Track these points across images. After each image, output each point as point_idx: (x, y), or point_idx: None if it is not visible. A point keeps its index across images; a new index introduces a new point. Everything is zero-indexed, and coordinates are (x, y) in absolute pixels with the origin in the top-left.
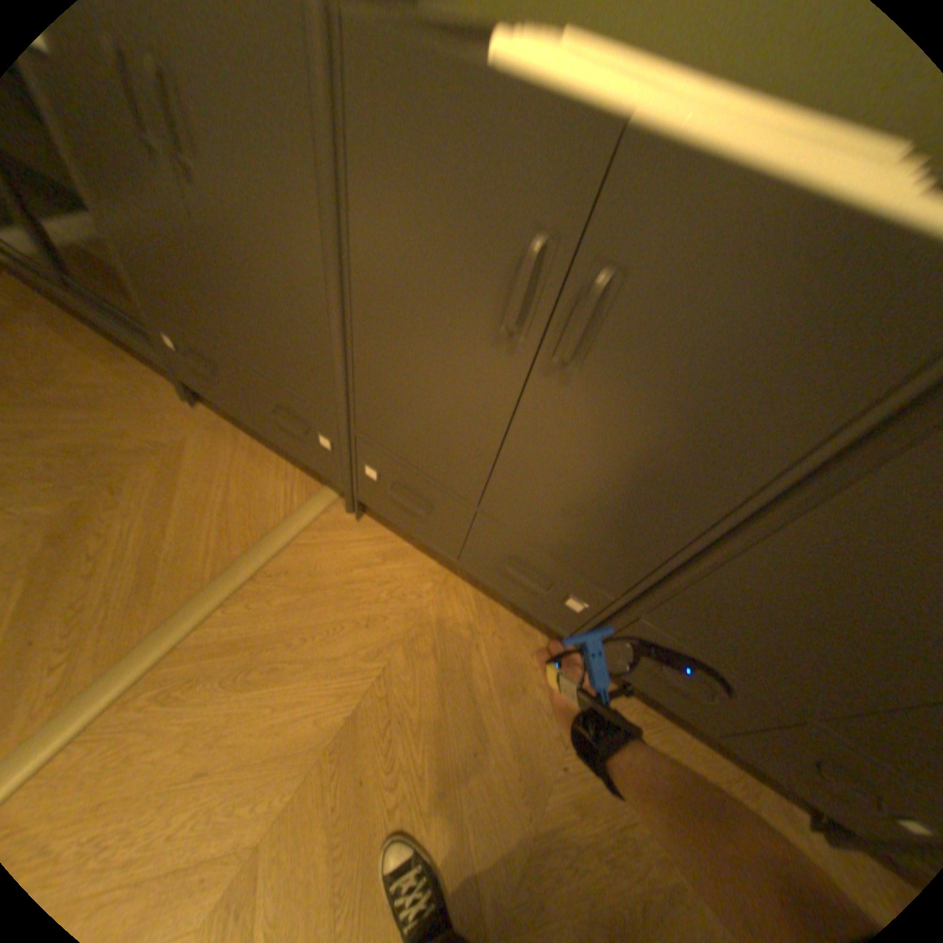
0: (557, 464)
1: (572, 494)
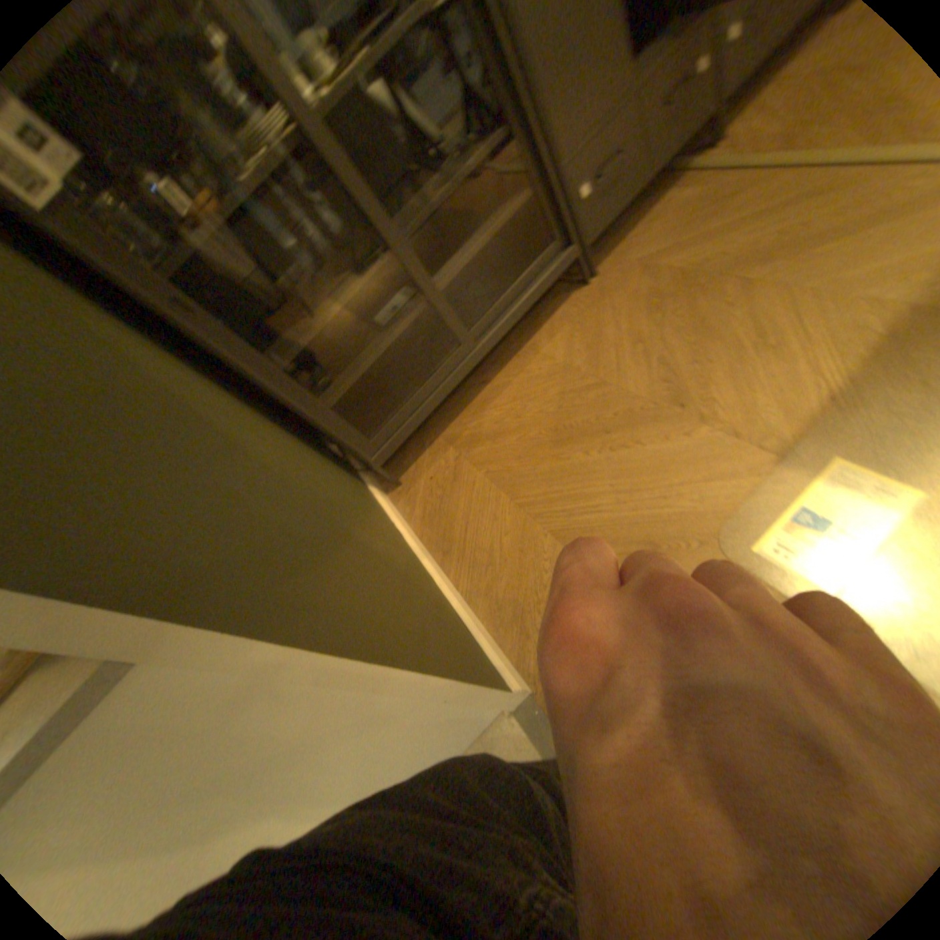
0: None
1: None
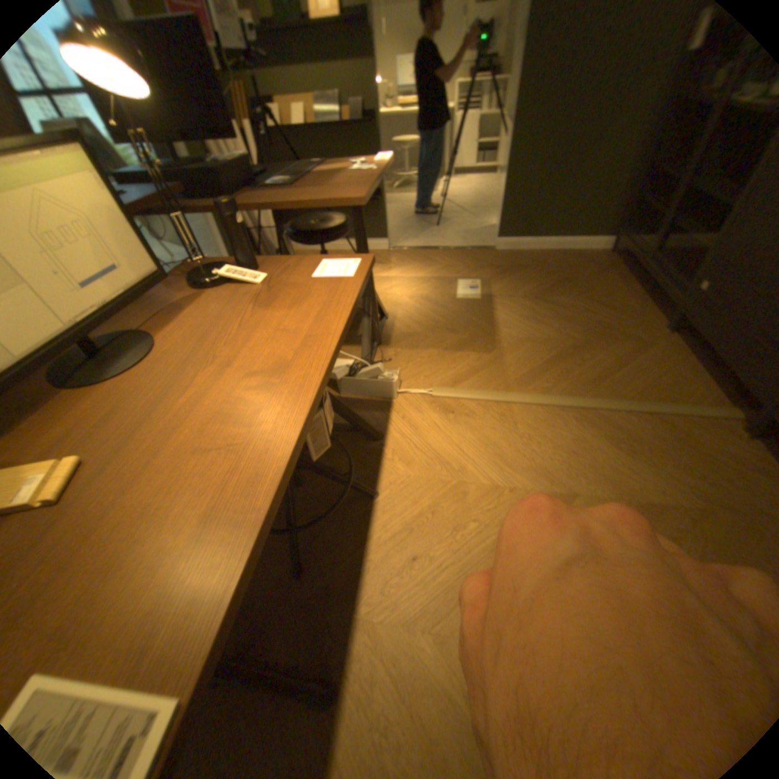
0: None
1: None
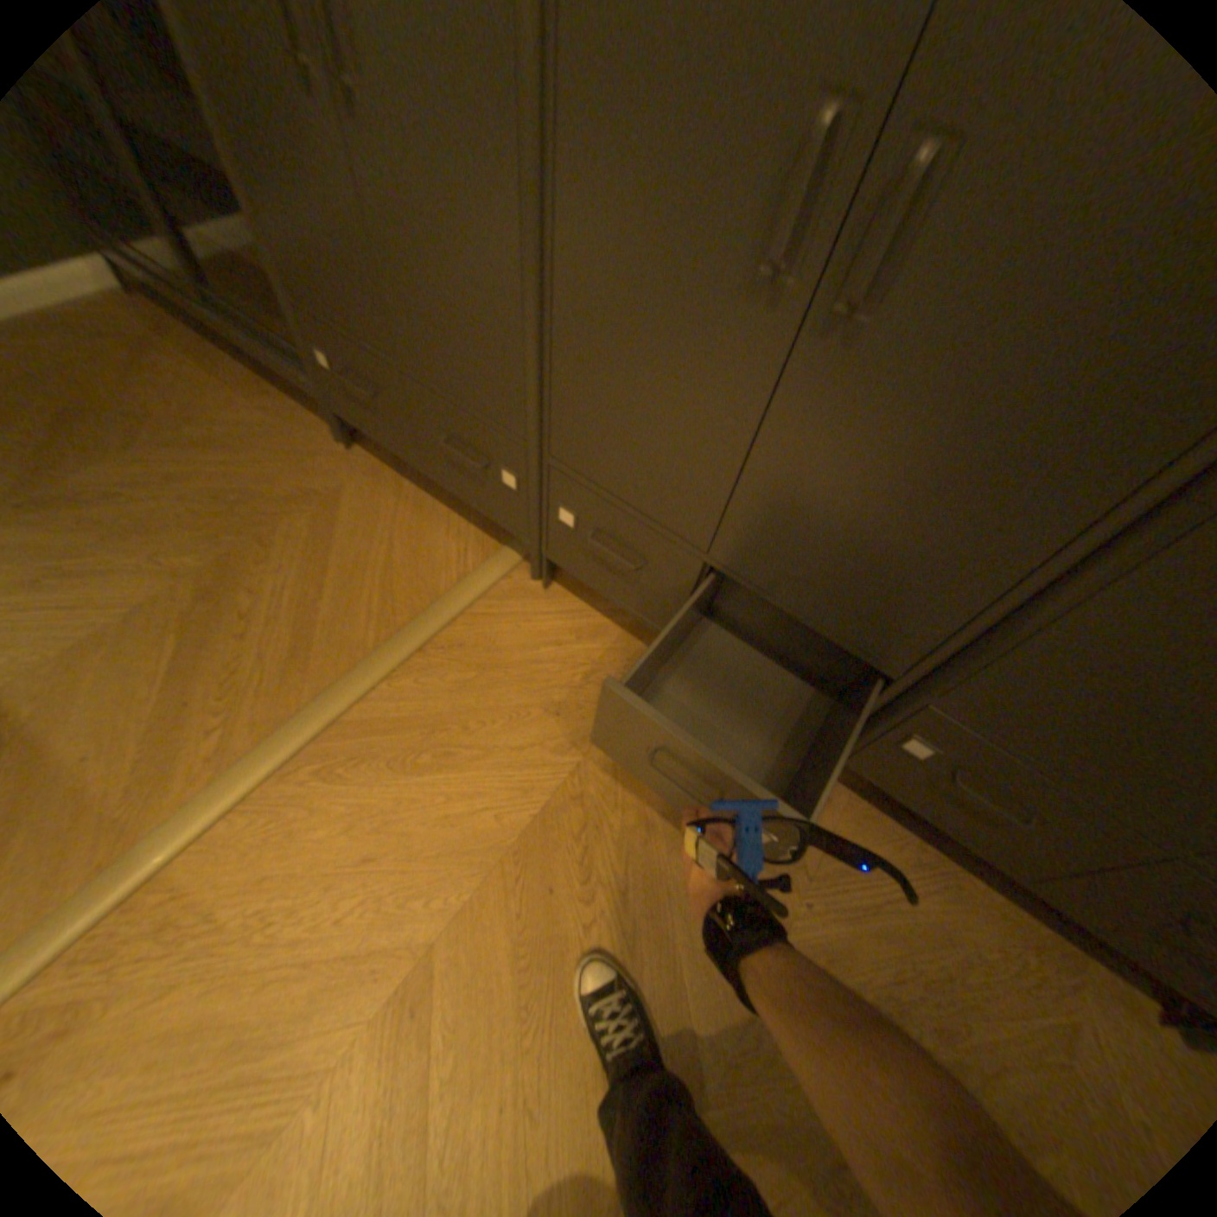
0: (826, 477)
1: (844, 522)
